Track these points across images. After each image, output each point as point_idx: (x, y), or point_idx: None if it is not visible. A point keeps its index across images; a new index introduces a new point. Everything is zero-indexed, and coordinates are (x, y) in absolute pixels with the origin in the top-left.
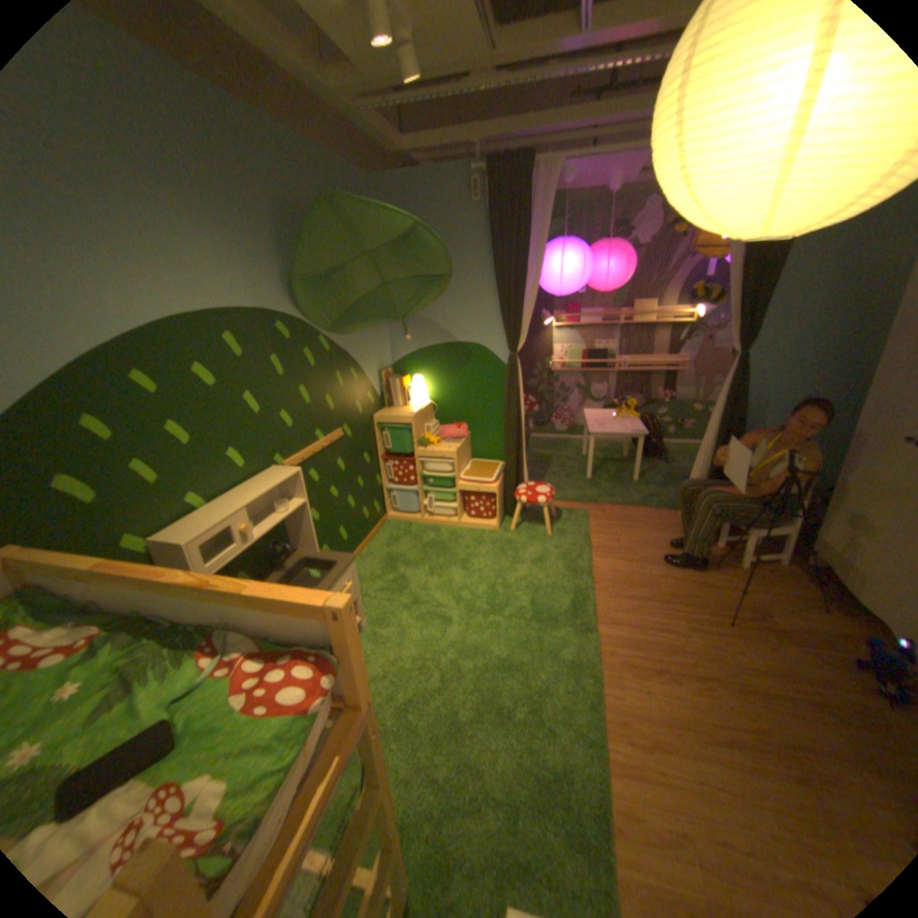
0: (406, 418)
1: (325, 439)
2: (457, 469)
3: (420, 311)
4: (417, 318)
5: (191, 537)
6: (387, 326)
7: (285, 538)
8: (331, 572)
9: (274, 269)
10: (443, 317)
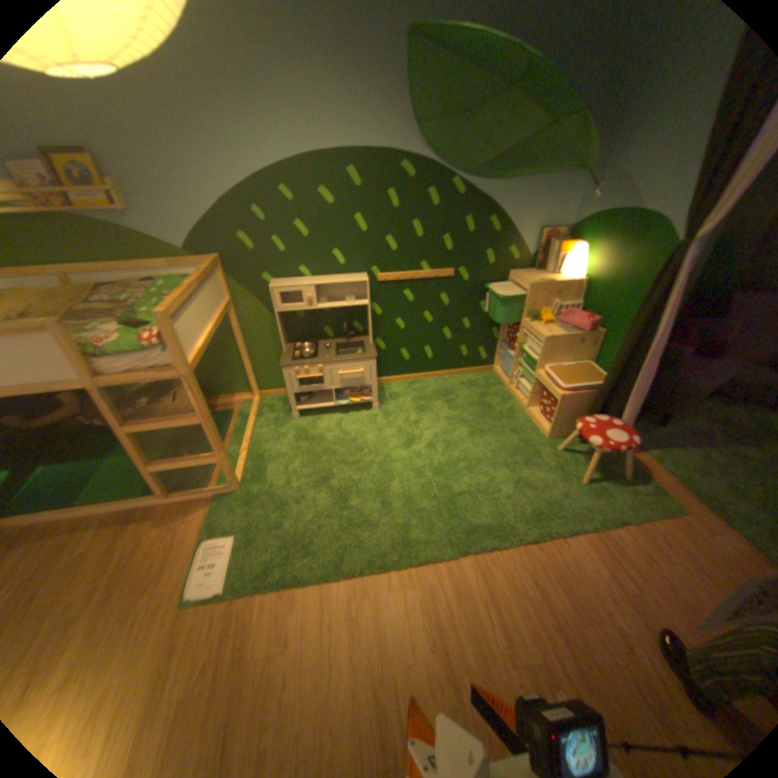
0: (526, 283)
1: (429, 273)
2: (543, 356)
3: (622, 159)
4: (615, 169)
5: (277, 287)
6: (585, 176)
7: (365, 326)
8: (354, 356)
9: (412, 112)
10: (642, 170)
